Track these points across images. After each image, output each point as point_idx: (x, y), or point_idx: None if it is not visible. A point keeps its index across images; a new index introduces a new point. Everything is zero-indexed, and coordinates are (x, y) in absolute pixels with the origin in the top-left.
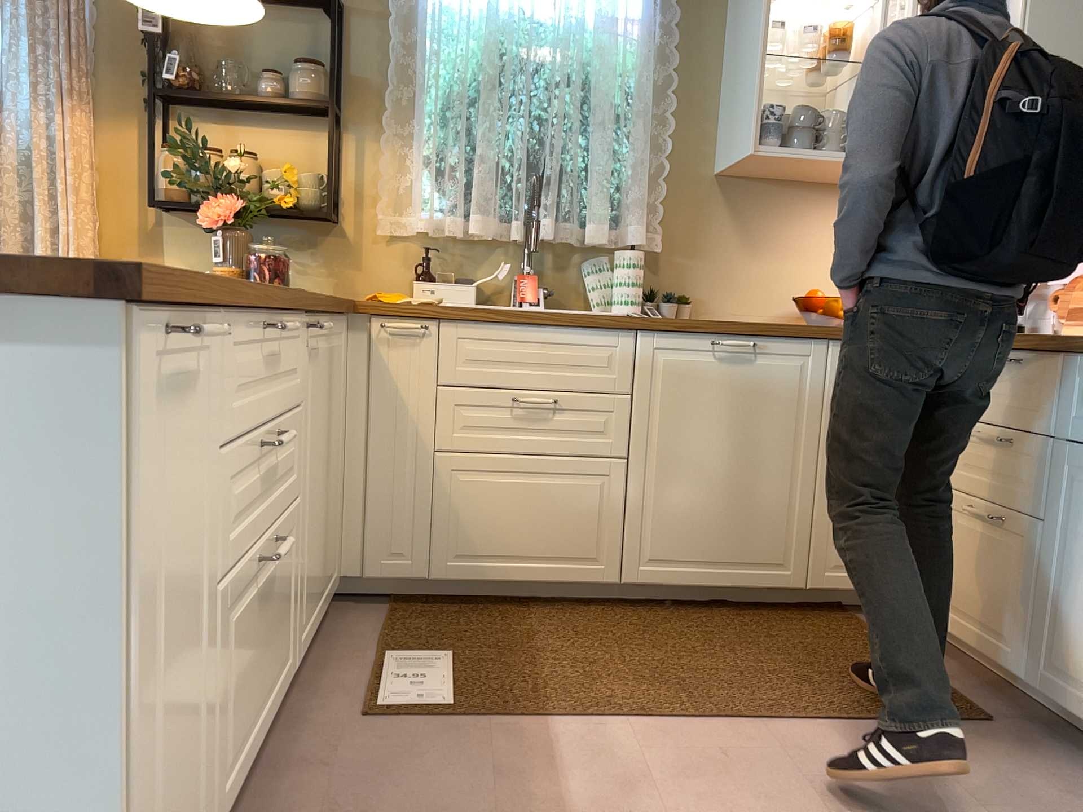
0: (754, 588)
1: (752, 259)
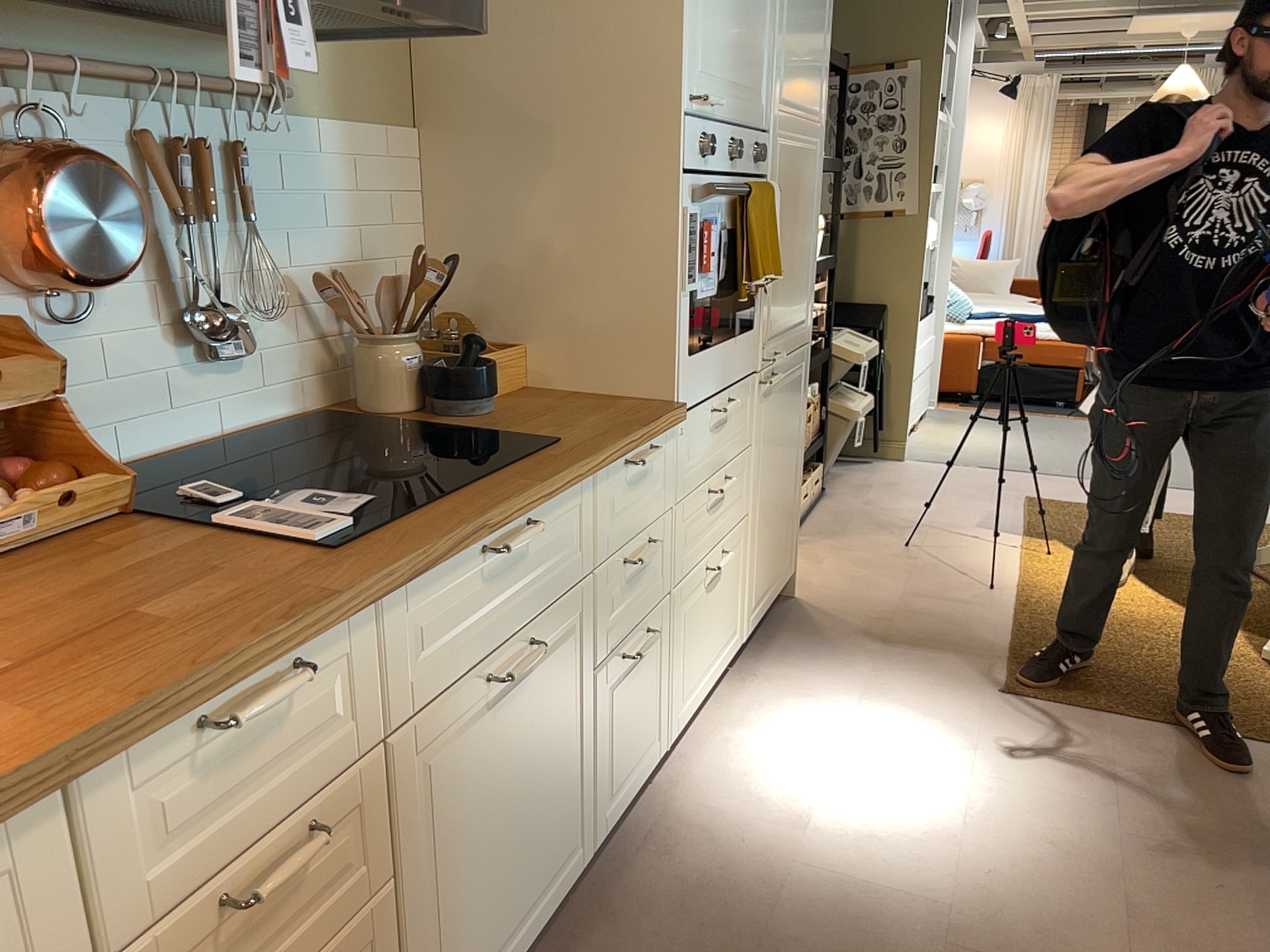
0: None
1: None
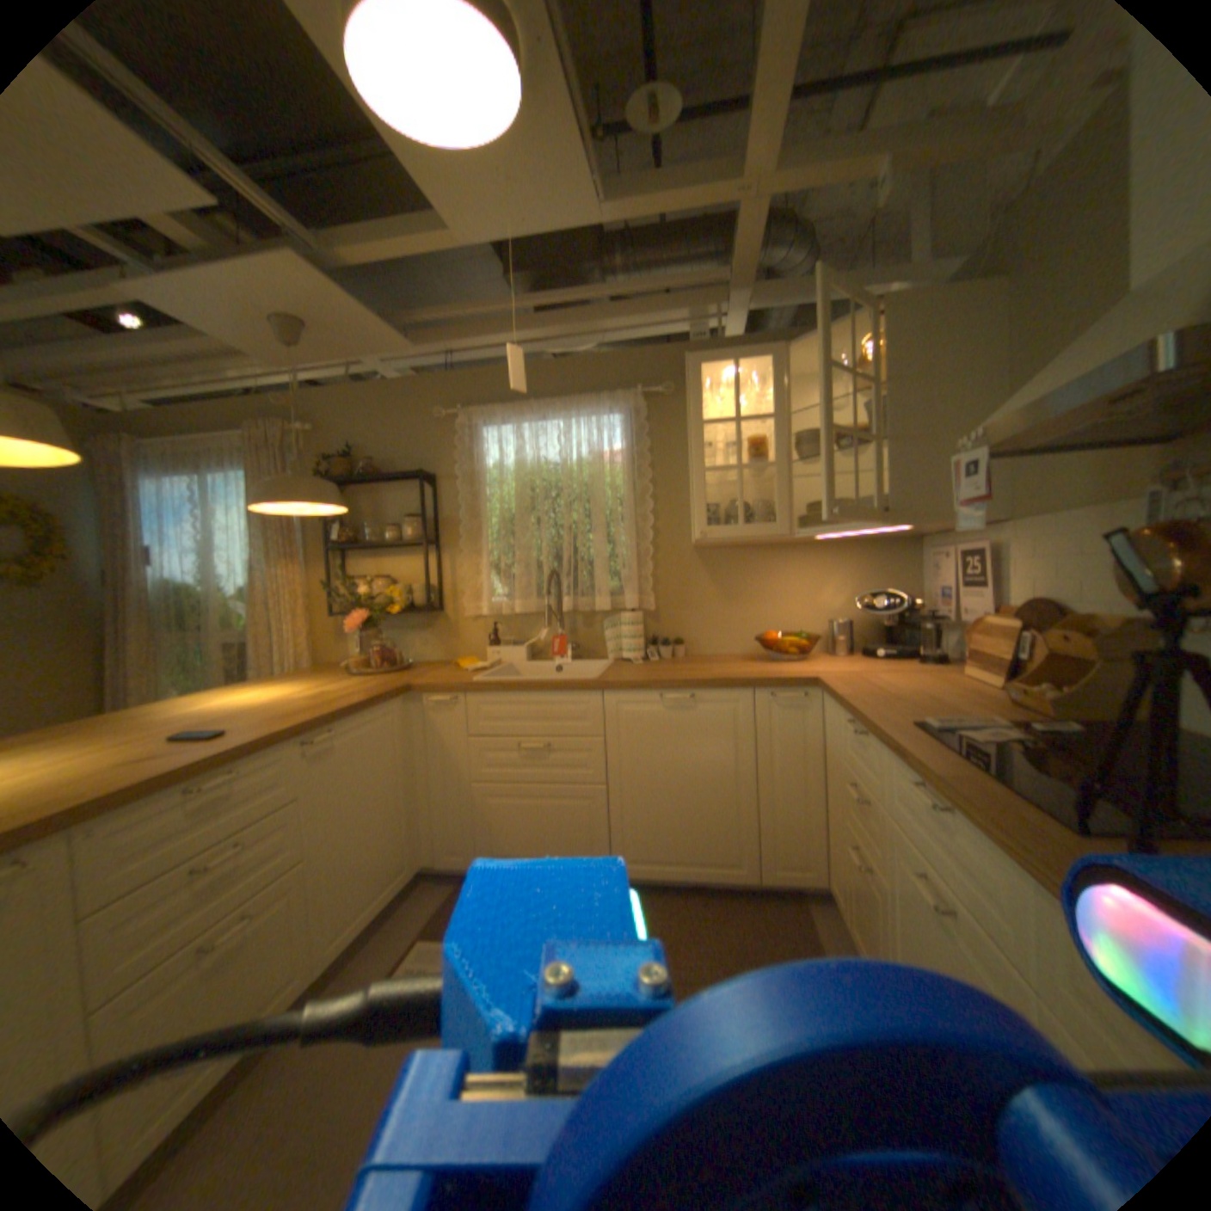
0: (715, 883)
1: (727, 607)
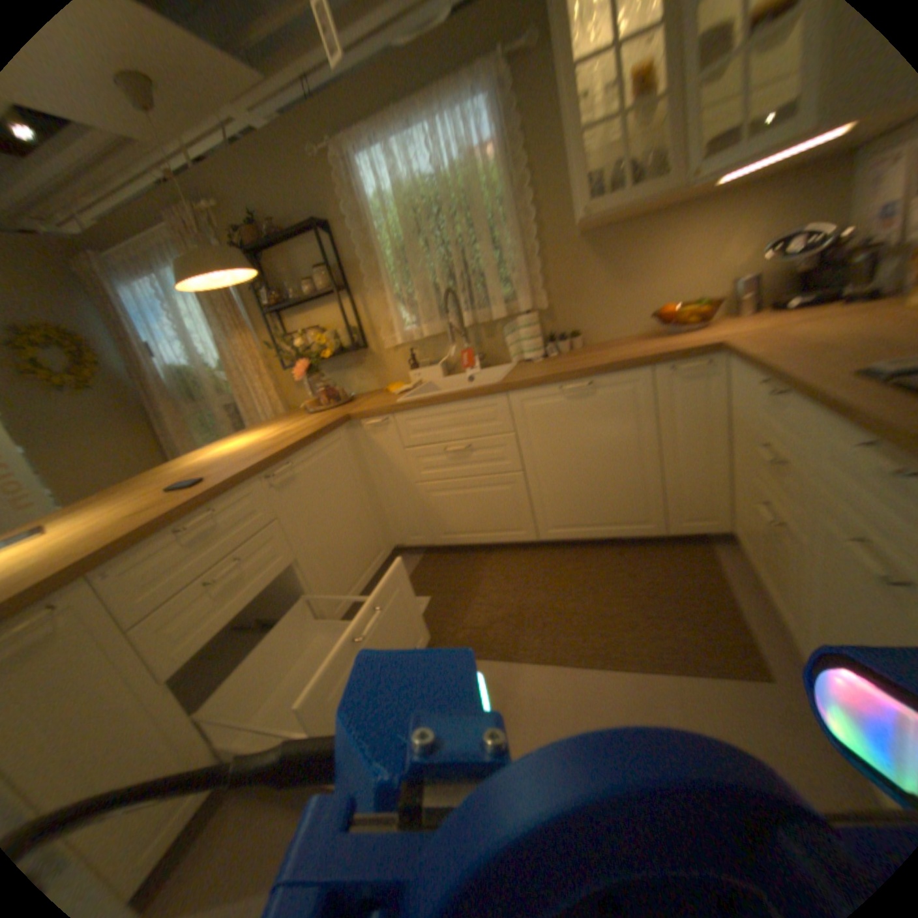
0: (626, 537)
1: (621, 290)
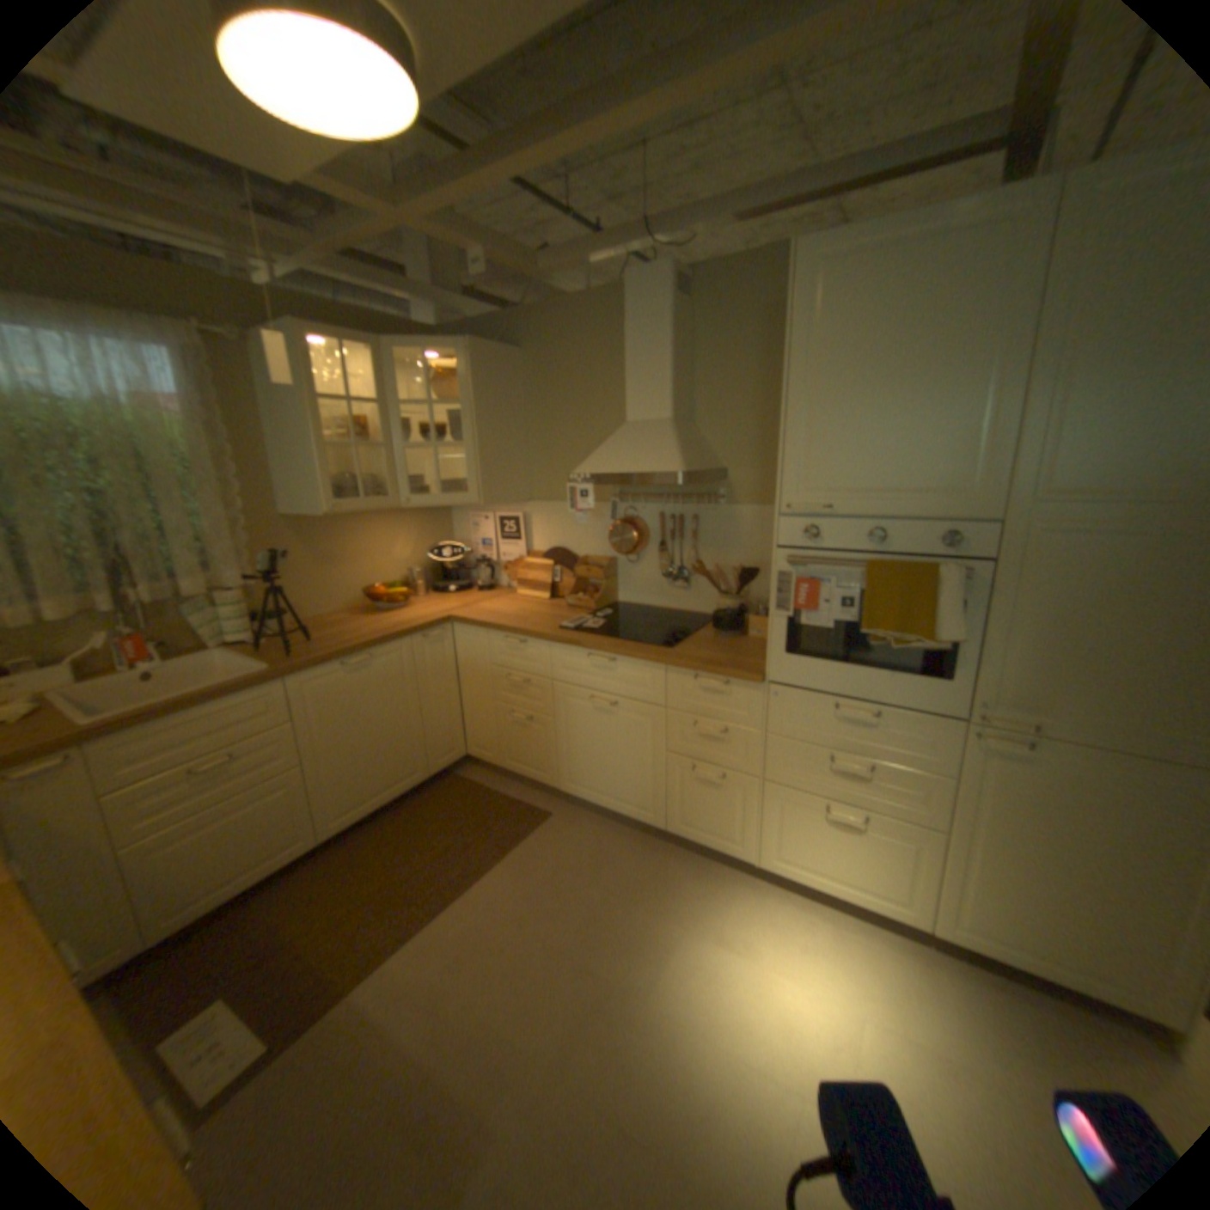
0: (399, 795)
1: (319, 570)
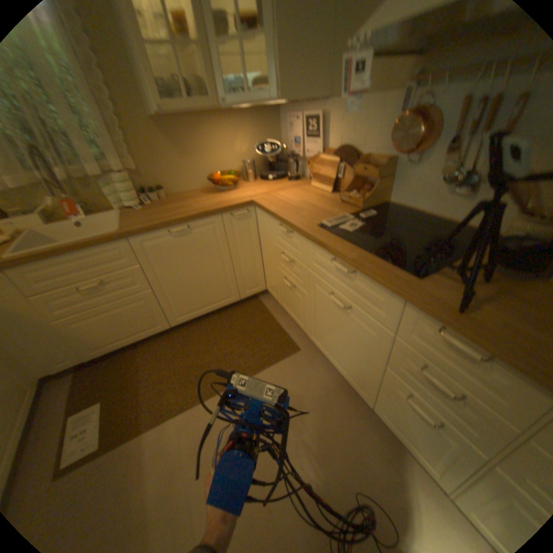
0: (221, 307)
1: (183, 159)
